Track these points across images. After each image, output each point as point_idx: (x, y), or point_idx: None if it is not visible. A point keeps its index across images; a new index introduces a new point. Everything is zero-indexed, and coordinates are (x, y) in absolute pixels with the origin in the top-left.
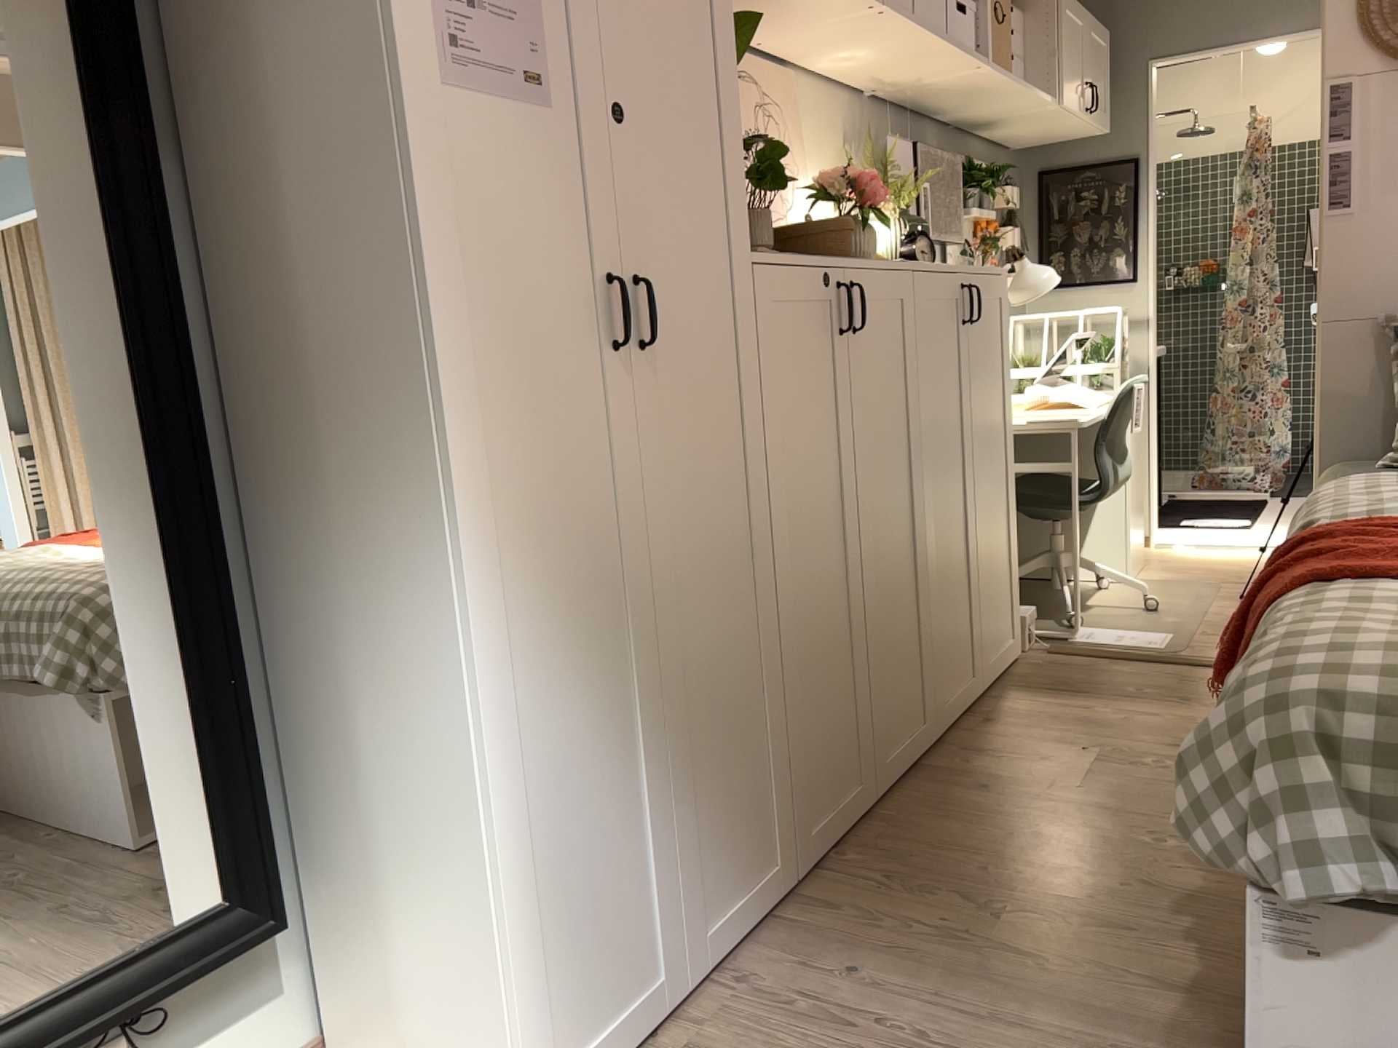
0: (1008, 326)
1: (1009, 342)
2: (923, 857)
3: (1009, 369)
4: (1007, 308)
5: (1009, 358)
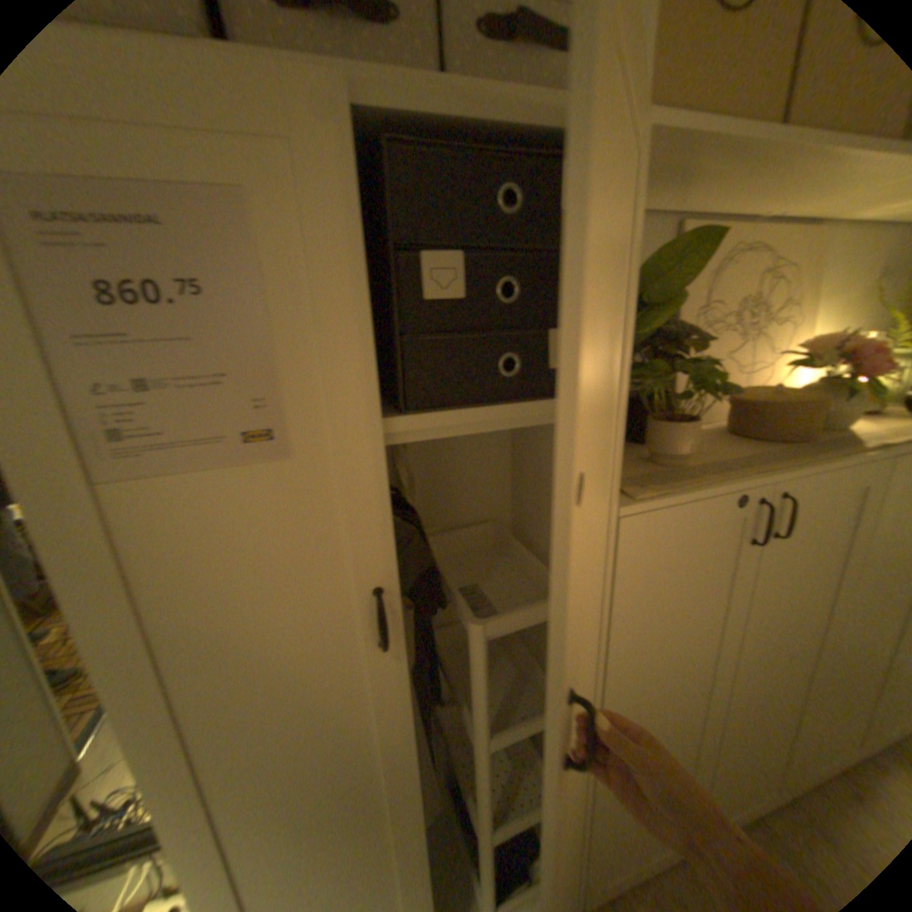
0: None
1: None
2: None
3: None
4: None
5: None
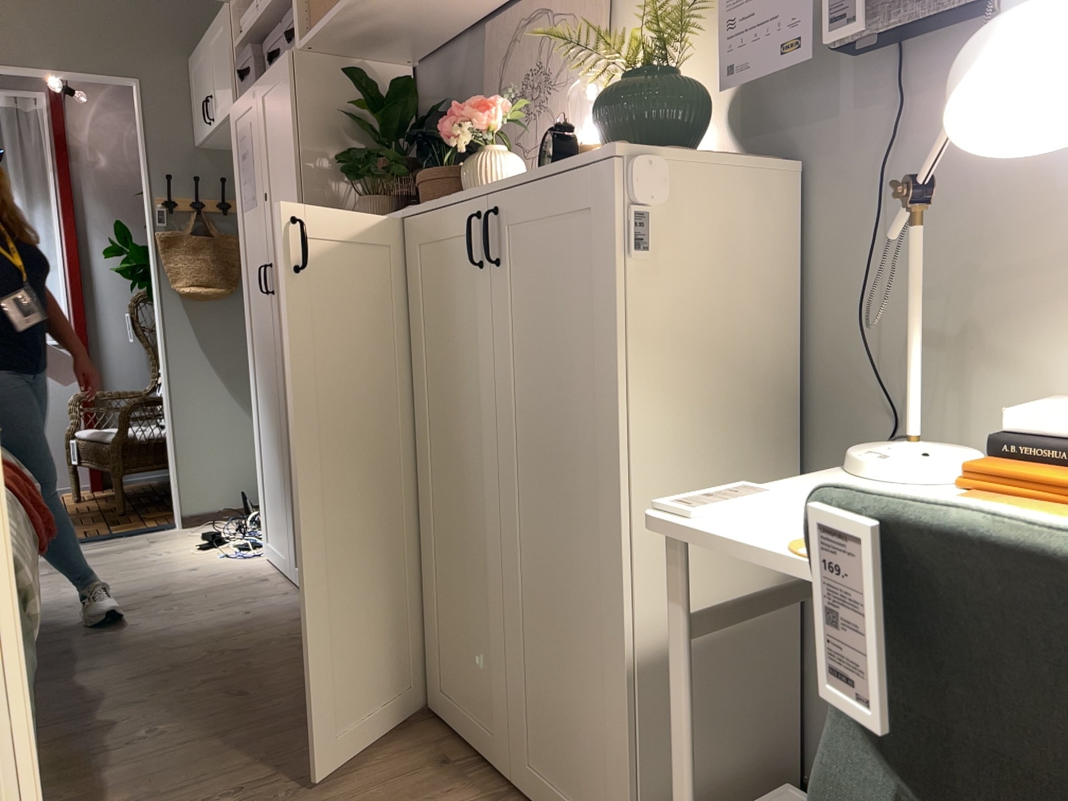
0: (613, 263)
1: (614, 297)
2: (295, 656)
3: (615, 349)
4: (613, 229)
5: (615, 327)
